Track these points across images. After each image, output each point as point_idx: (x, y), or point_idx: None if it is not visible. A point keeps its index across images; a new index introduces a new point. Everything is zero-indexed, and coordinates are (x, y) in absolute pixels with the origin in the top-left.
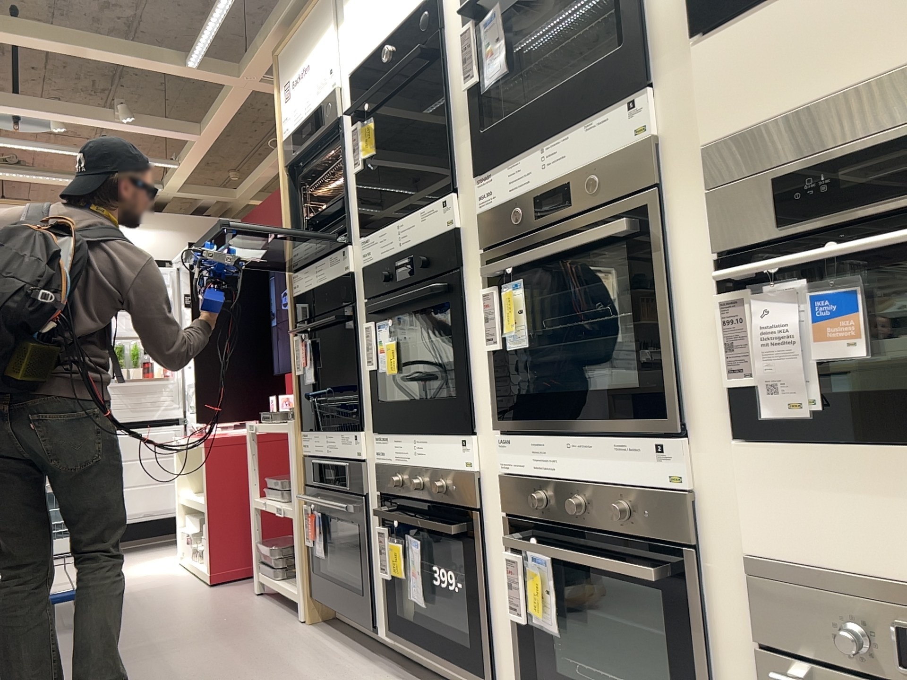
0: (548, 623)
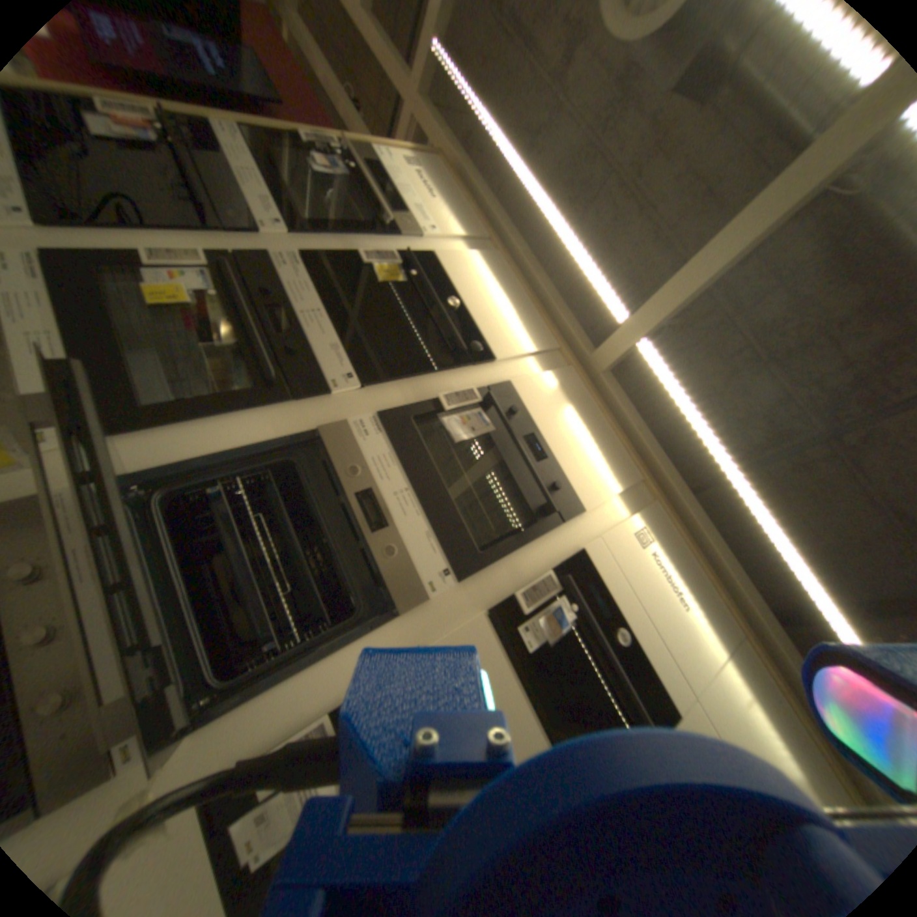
0: None
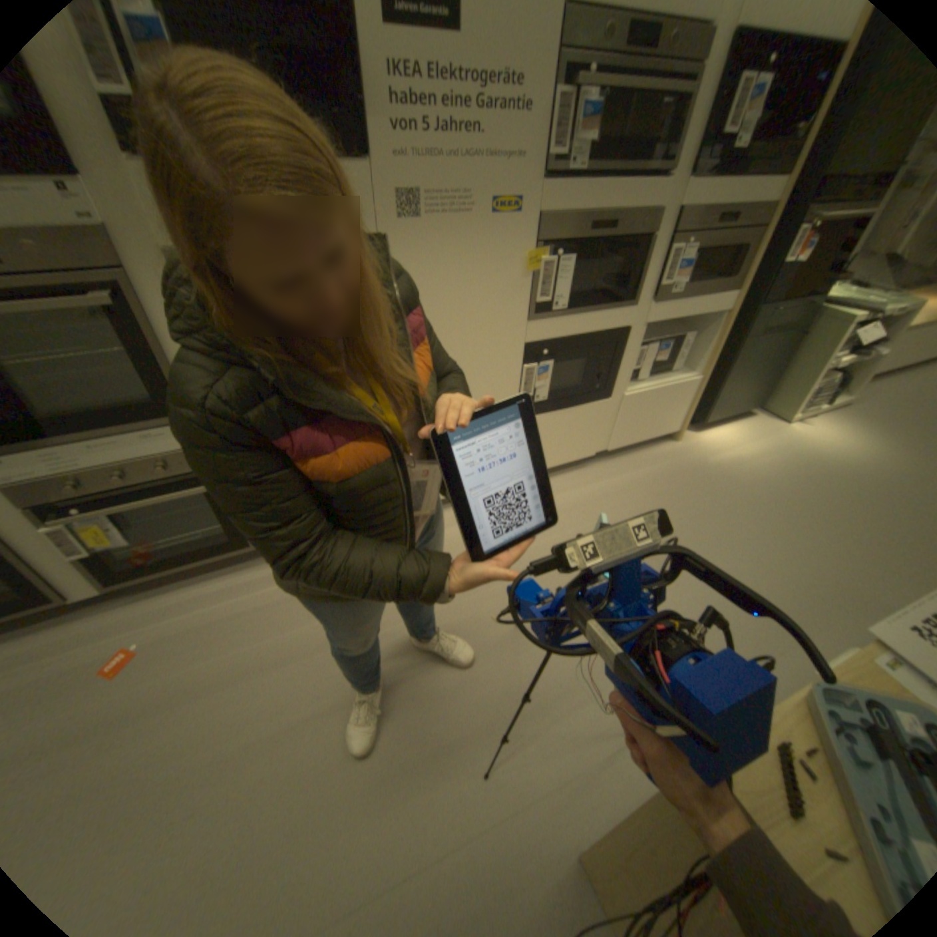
0: (112, 545)
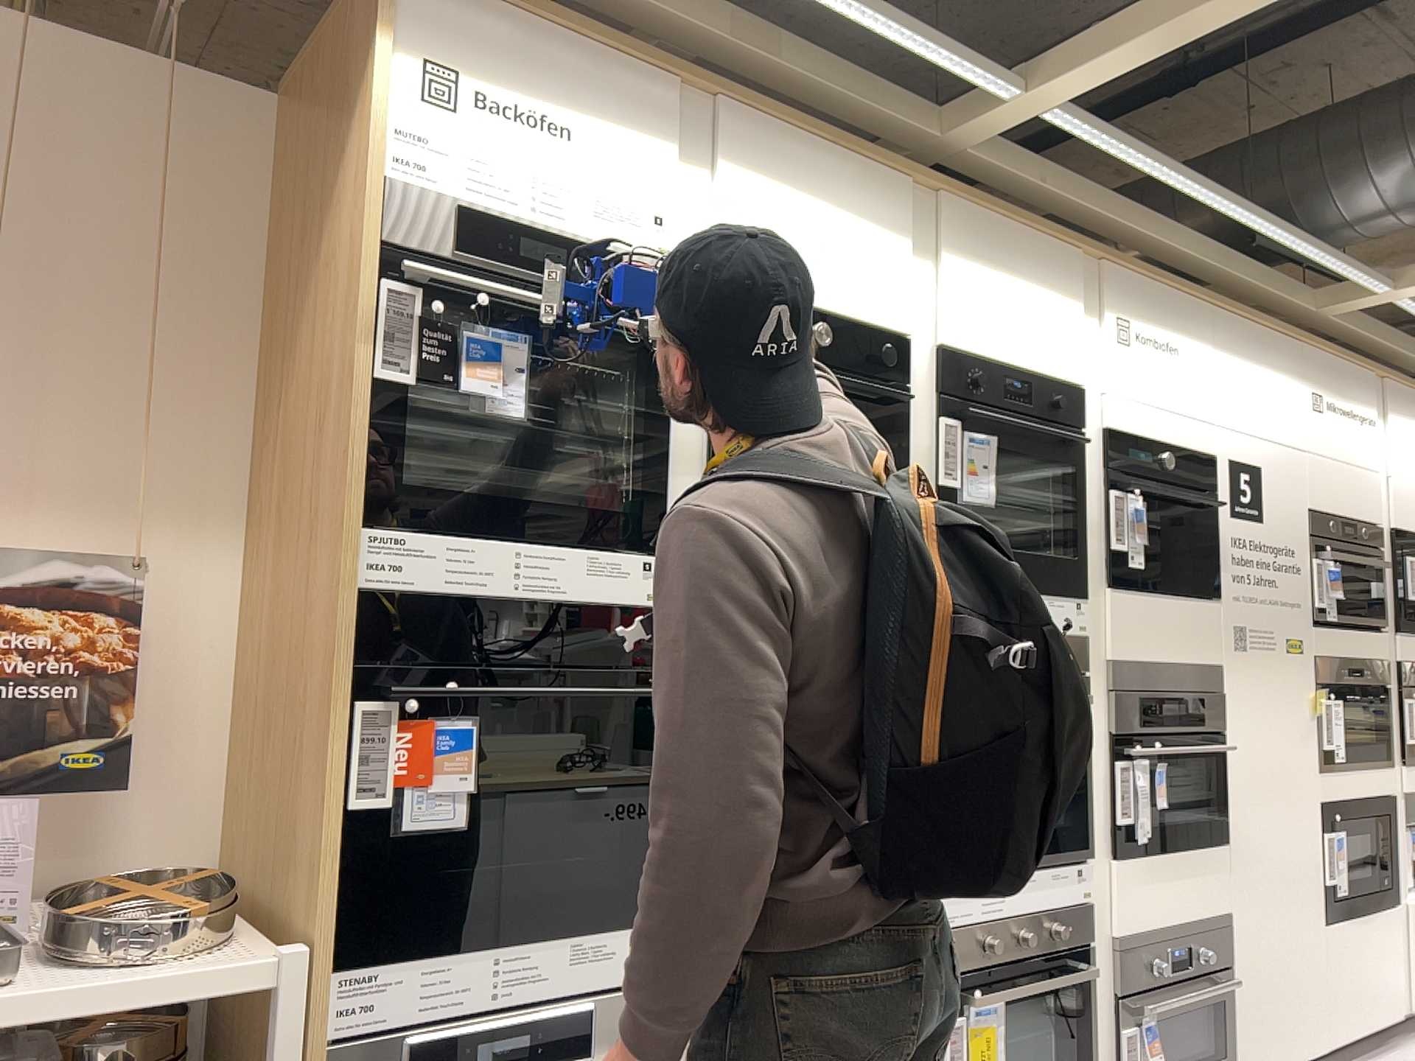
0: None
